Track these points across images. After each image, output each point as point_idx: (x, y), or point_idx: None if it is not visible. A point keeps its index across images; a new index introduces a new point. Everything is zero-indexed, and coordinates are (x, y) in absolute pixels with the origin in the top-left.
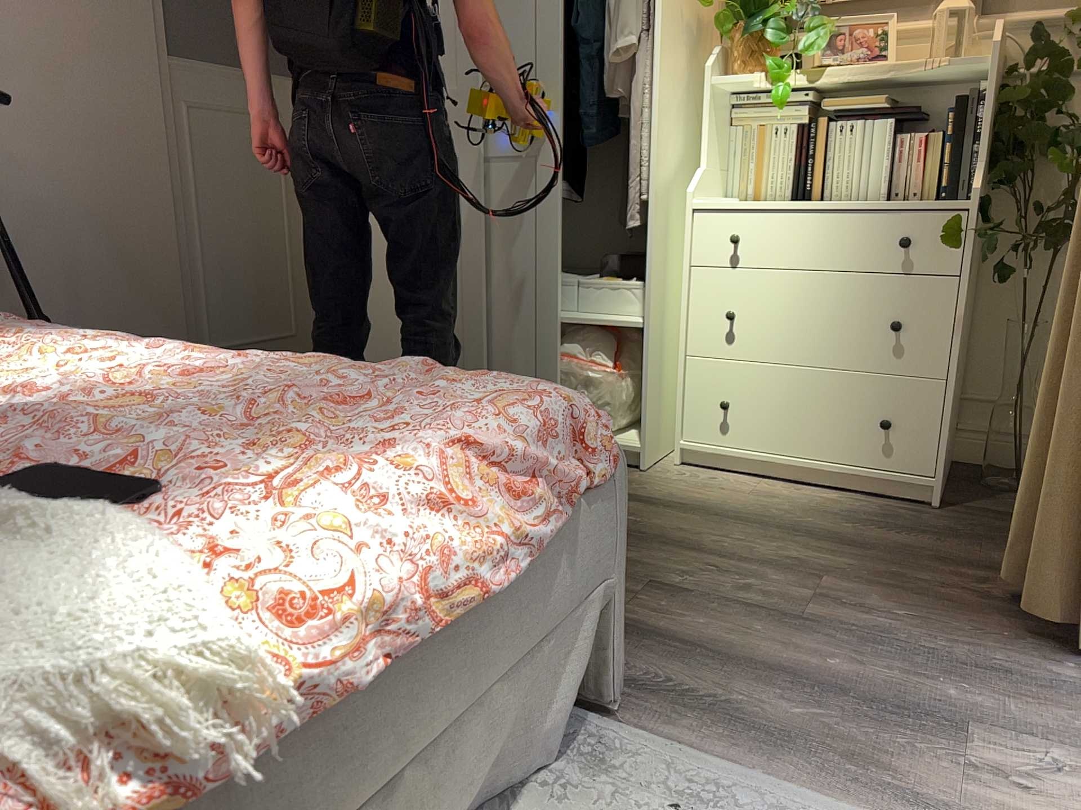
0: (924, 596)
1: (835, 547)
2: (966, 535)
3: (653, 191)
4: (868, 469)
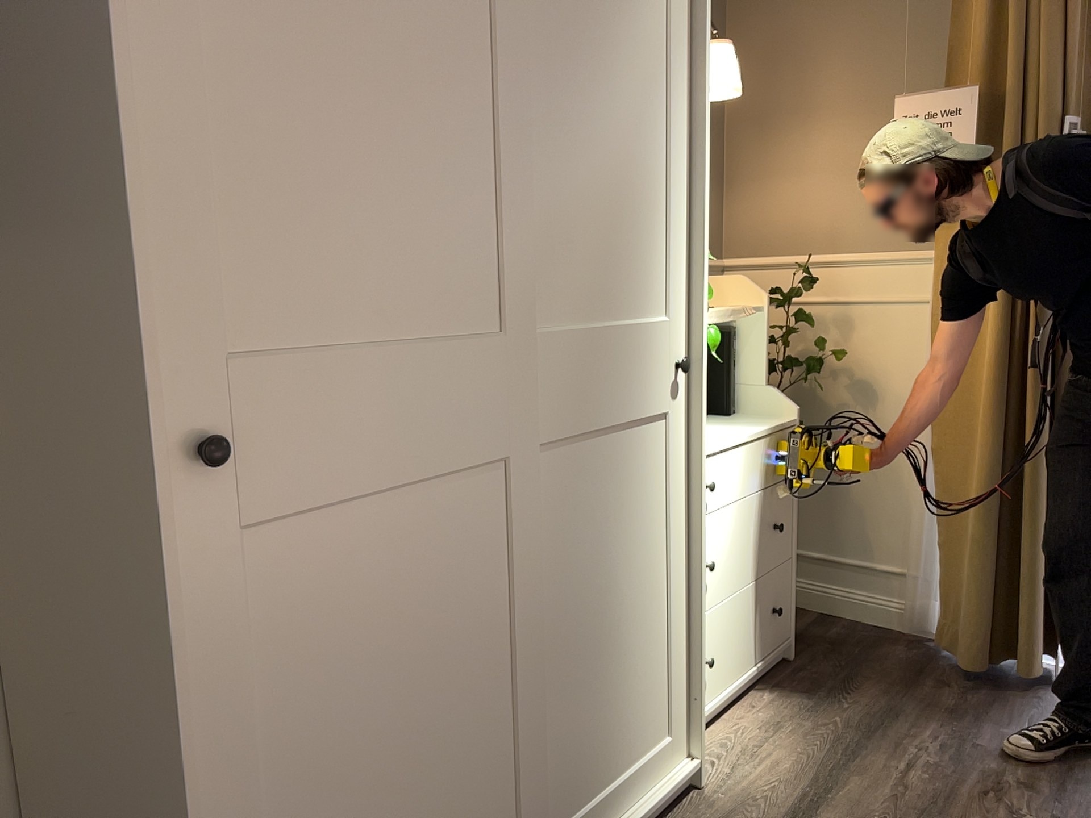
0: (978, 711)
1: (896, 722)
2: (844, 664)
3: (702, 453)
4: (769, 655)
